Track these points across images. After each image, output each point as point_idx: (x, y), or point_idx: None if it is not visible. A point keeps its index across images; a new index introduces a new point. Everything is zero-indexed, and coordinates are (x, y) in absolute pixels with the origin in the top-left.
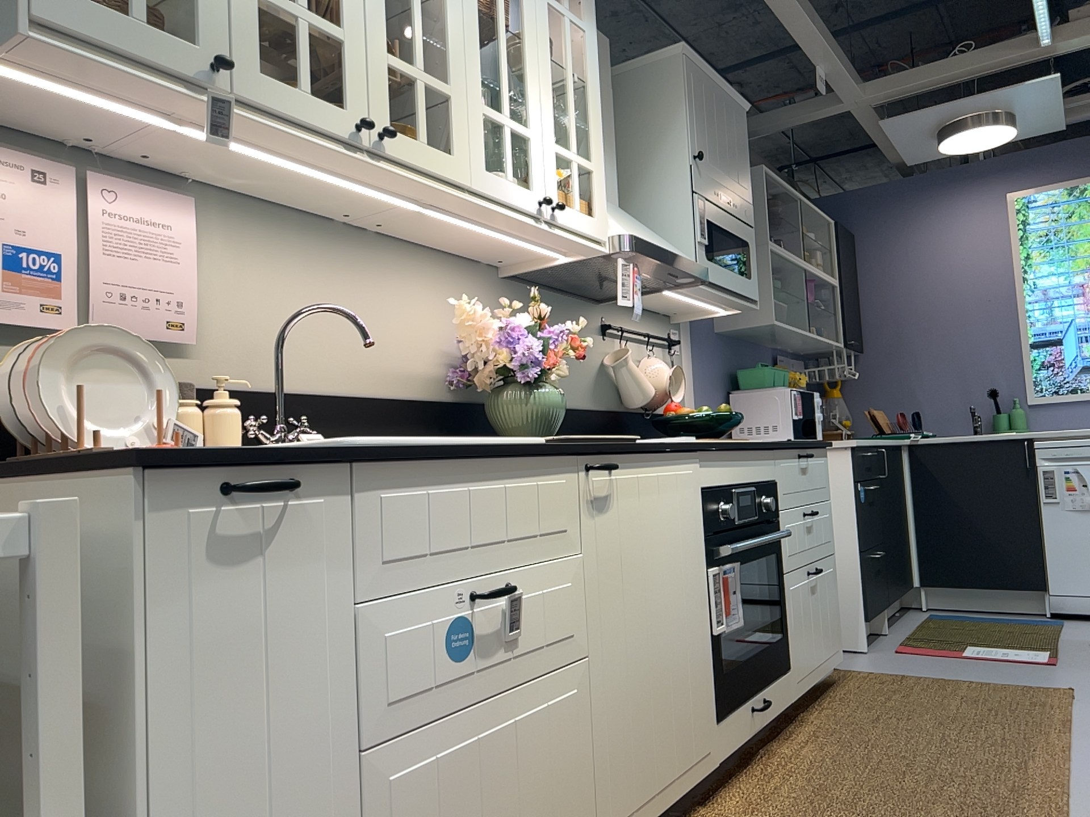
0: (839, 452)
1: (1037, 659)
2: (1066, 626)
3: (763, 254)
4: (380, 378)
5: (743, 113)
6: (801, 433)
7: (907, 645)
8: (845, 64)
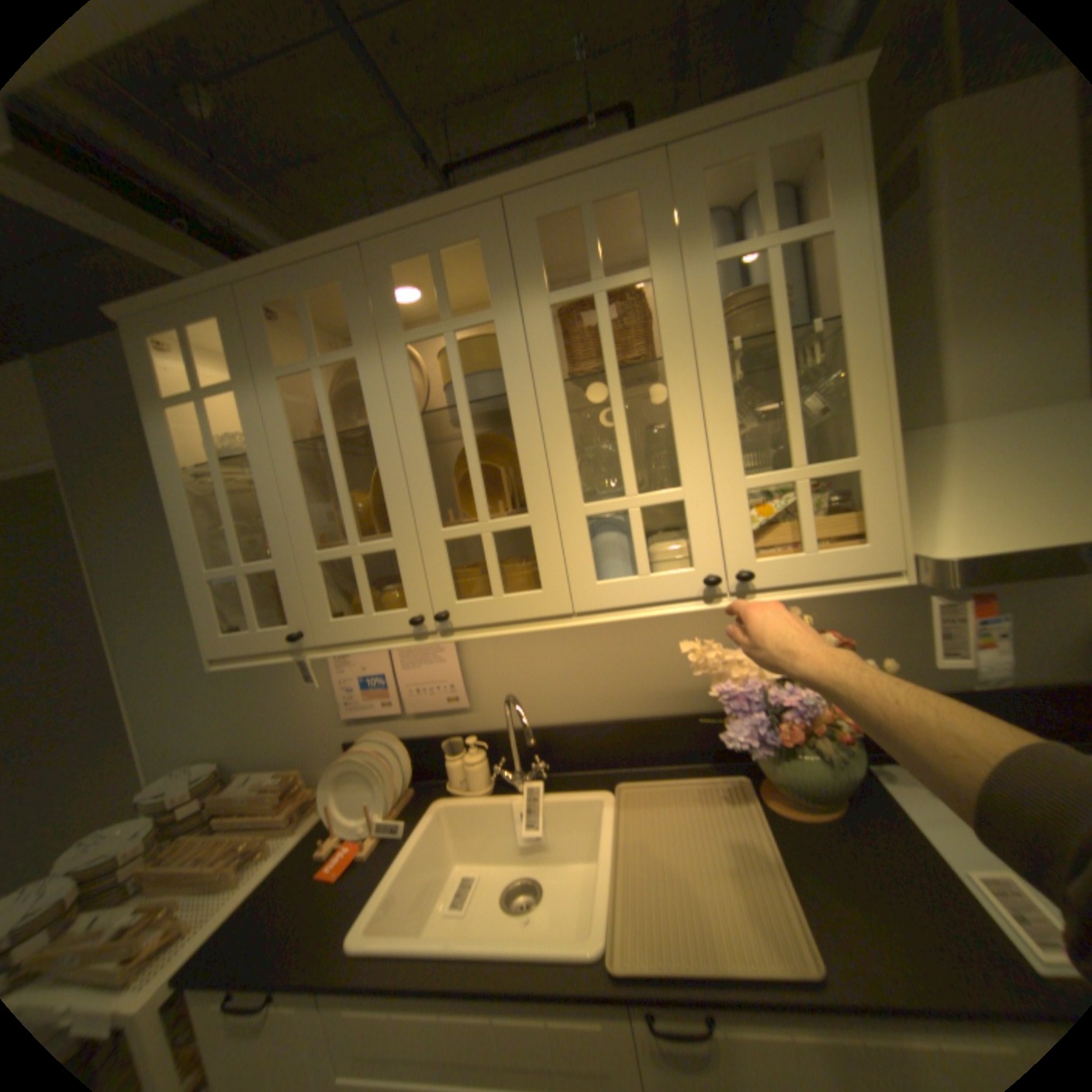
0: None
1: None
2: None
3: None
4: (642, 700)
5: None
6: None
7: None
8: None
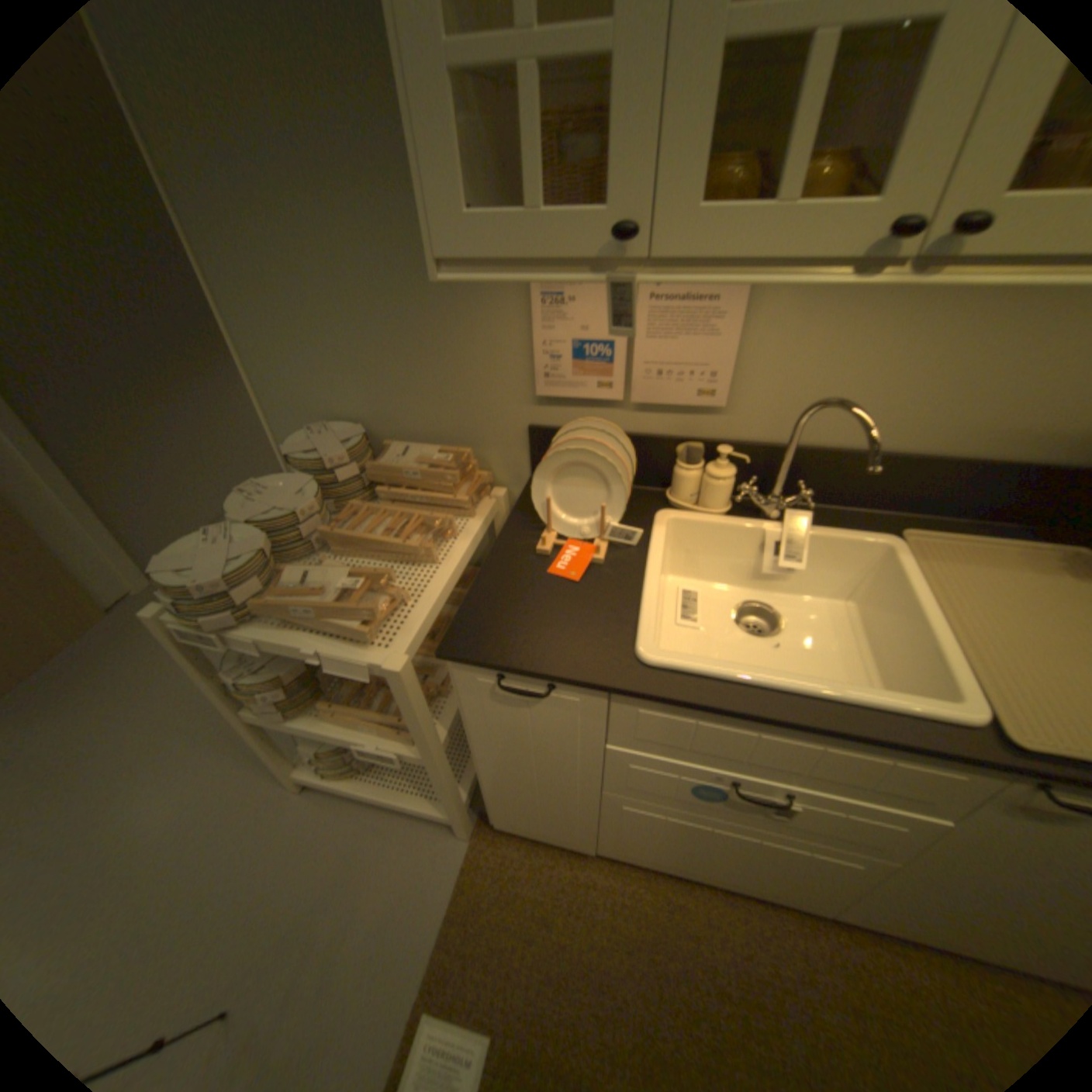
0: None
1: None
2: None
3: None
4: (986, 435)
5: None
6: None
7: None
8: None
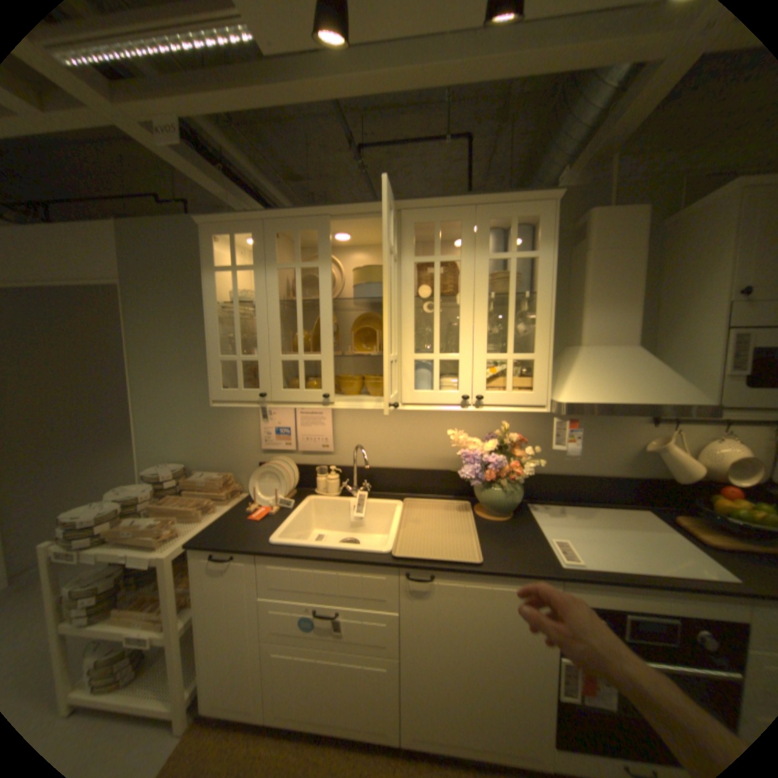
0: None
1: None
2: None
3: None
4: (424, 460)
5: None
6: None
7: None
8: None
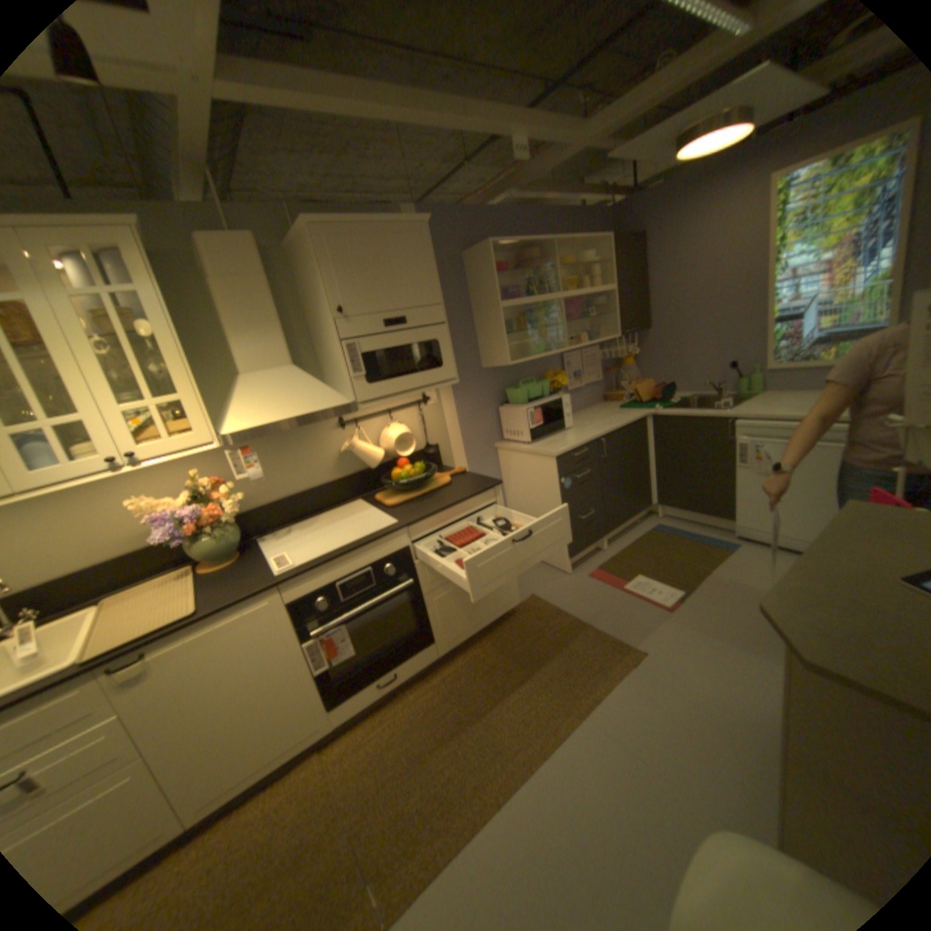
0: (549, 458)
1: (665, 605)
2: (734, 556)
3: (506, 306)
4: (113, 546)
5: (419, 226)
6: (539, 435)
7: (601, 570)
8: (543, 119)
